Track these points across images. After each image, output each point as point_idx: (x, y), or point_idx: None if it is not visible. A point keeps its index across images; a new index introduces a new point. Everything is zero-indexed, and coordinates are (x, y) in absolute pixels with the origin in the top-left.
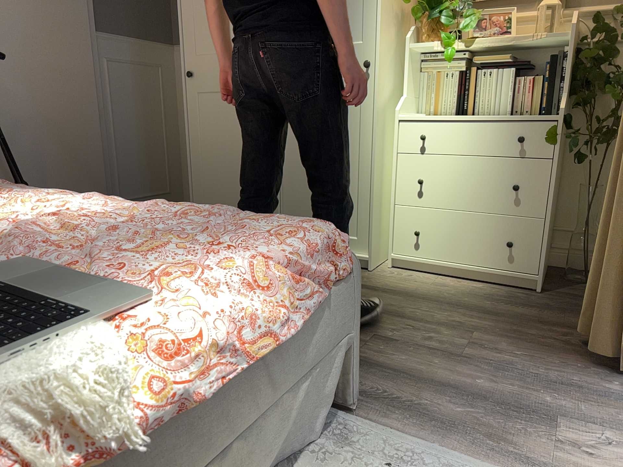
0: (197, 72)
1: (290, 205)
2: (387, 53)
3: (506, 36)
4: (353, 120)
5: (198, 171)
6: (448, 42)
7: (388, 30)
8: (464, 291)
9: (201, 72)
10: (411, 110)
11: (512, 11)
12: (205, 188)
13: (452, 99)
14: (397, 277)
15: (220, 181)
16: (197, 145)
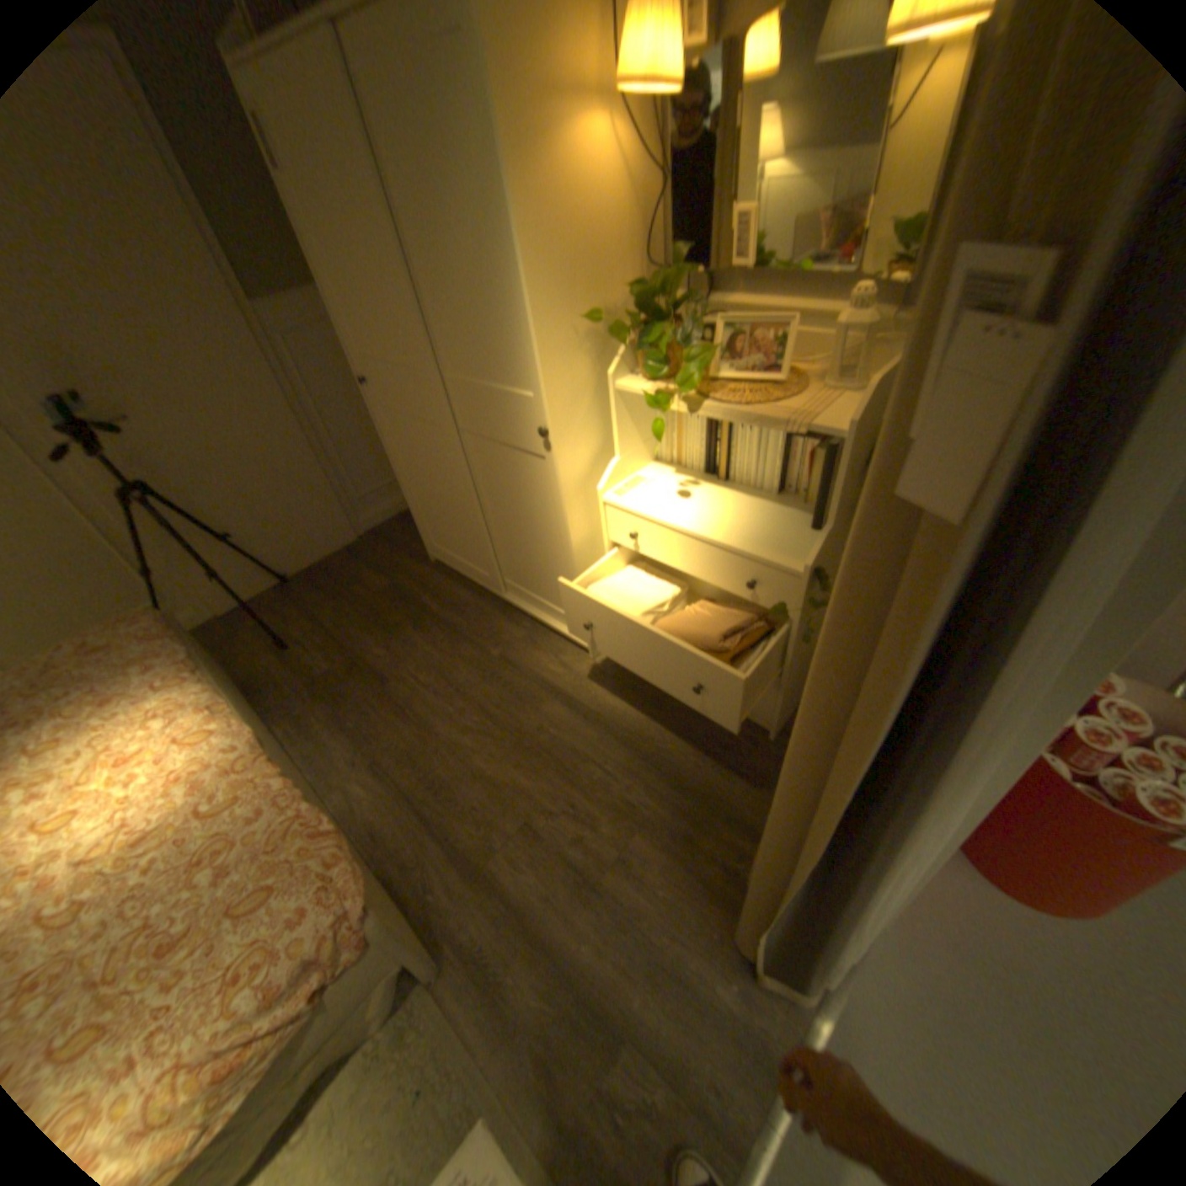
0: (370, 380)
1: (507, 562)
2: (578, 408)
3: (772, 376)
4: (547, 495)
5: (412, 496)
6: (660, 404)
7: (573, 373)
8: (680, 721)
9: (373, 381)
10: (637, 466)
11: (792, 321)
12: (424, 515)
13: (699, 450)
14: (617, 677)
15: (434, 514)
16: (401, 468)
